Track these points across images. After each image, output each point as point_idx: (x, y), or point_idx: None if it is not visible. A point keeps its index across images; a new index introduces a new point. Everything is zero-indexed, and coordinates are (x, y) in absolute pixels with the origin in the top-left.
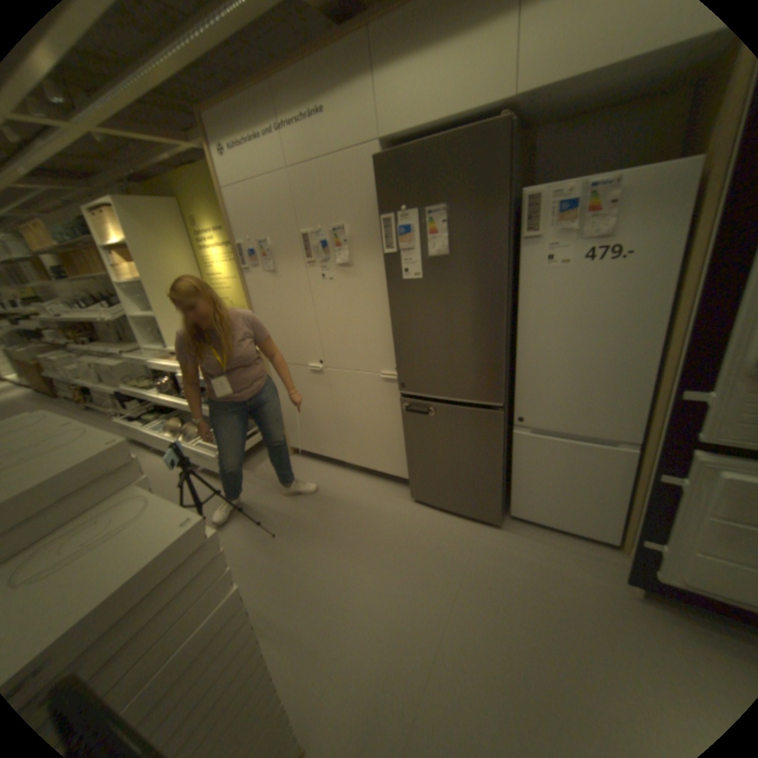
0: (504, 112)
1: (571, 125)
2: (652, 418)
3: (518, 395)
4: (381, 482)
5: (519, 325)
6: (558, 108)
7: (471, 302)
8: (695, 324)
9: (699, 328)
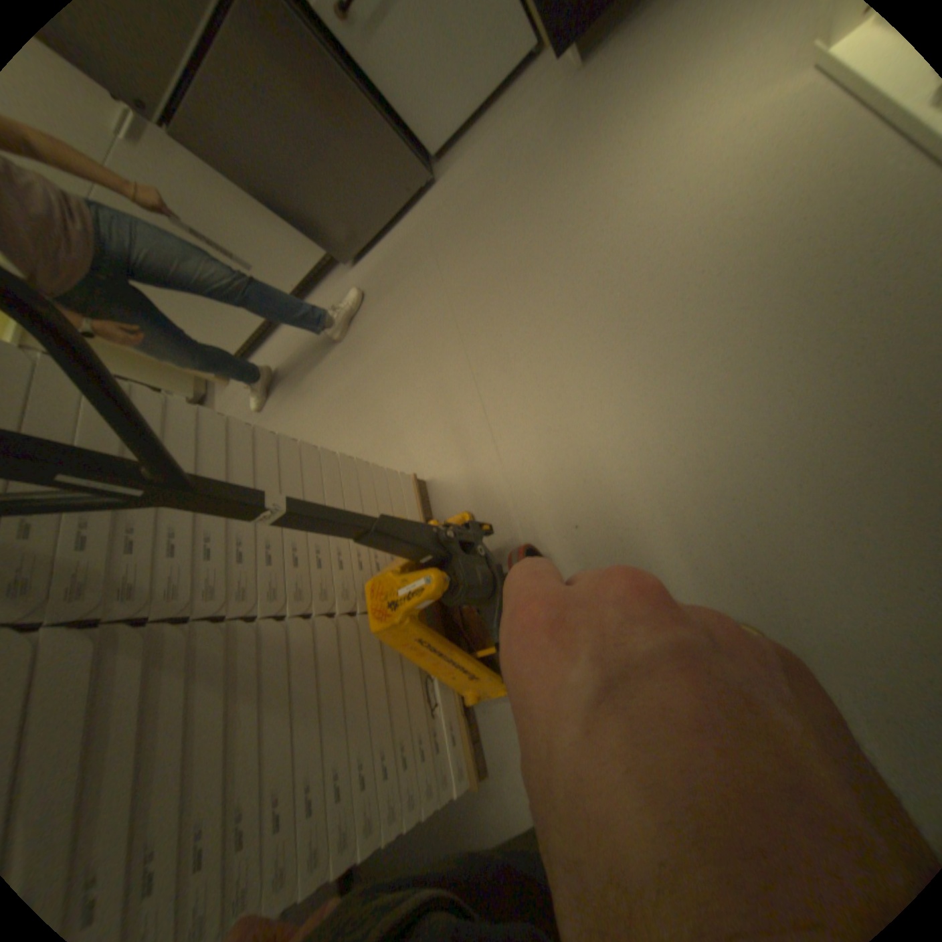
0: None
1: None
2: None
3: None
4: (316, 292)
5: None
6: None
7: None
8: None
9: None
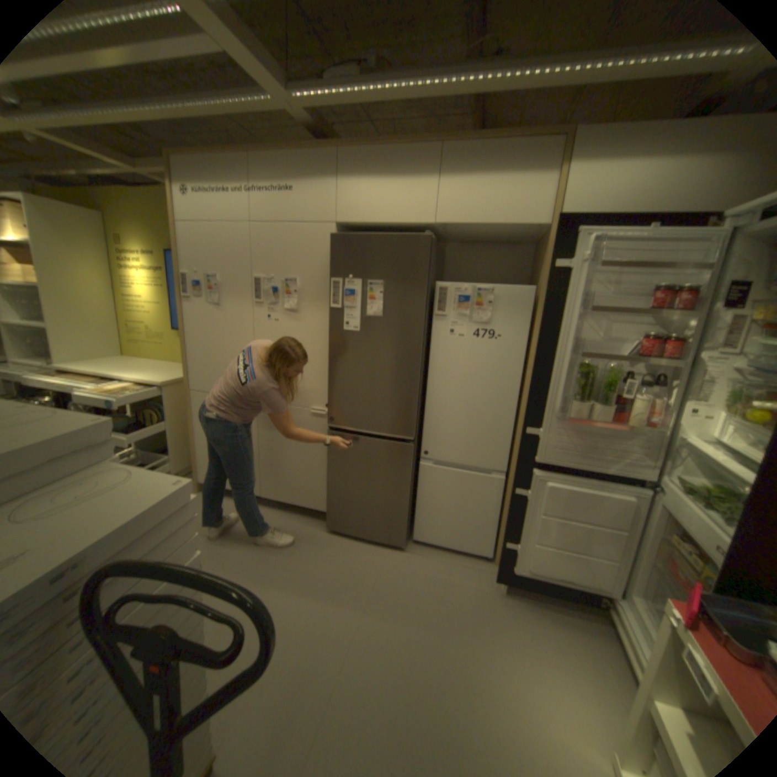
0: (428, 232)
1: (469, 247)
2: (512, 453)
3: (425, 432)
4: (297, 516)
5: (428, 377)
6: (460, 236)
7: (396, 355)
8: (531, 384)
9: (535, 389)
